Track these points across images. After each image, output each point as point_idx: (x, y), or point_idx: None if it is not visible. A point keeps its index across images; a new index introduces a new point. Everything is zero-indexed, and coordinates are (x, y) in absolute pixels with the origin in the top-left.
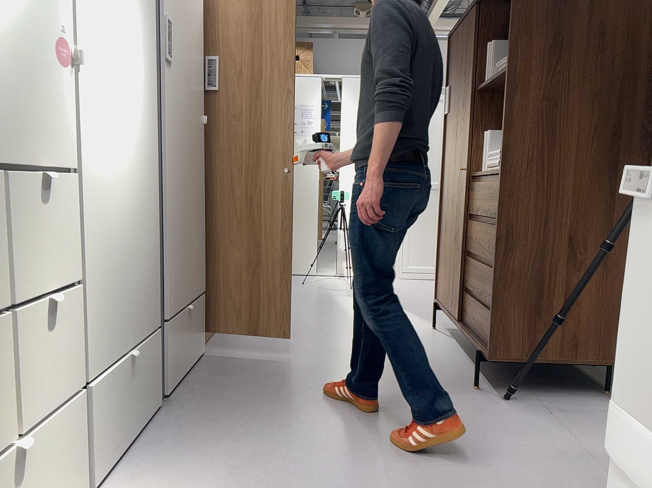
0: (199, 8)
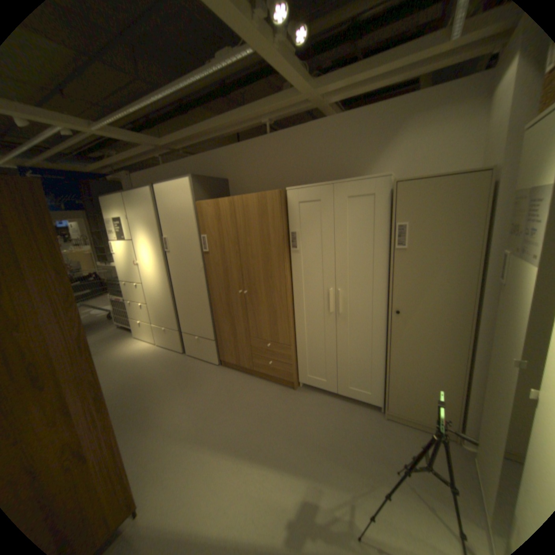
0: (190, 217)
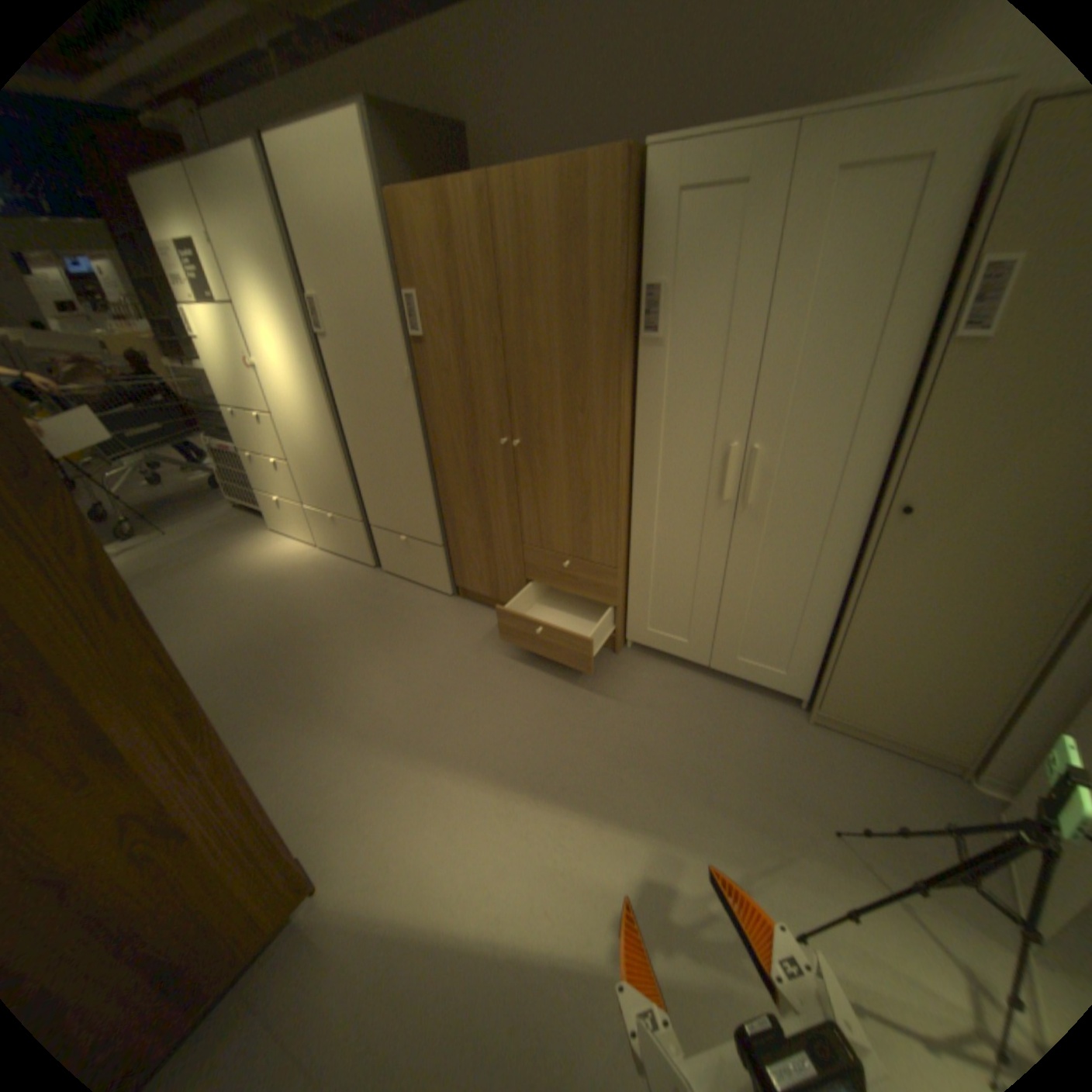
0: (369, 238)
